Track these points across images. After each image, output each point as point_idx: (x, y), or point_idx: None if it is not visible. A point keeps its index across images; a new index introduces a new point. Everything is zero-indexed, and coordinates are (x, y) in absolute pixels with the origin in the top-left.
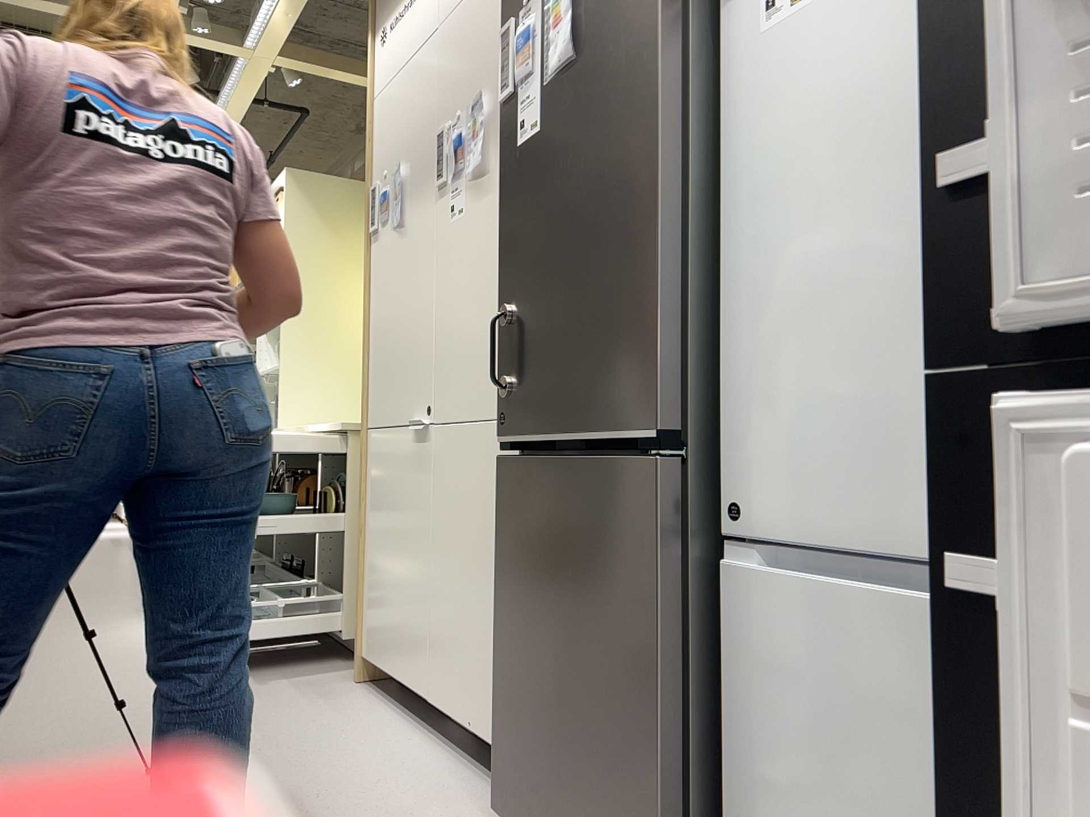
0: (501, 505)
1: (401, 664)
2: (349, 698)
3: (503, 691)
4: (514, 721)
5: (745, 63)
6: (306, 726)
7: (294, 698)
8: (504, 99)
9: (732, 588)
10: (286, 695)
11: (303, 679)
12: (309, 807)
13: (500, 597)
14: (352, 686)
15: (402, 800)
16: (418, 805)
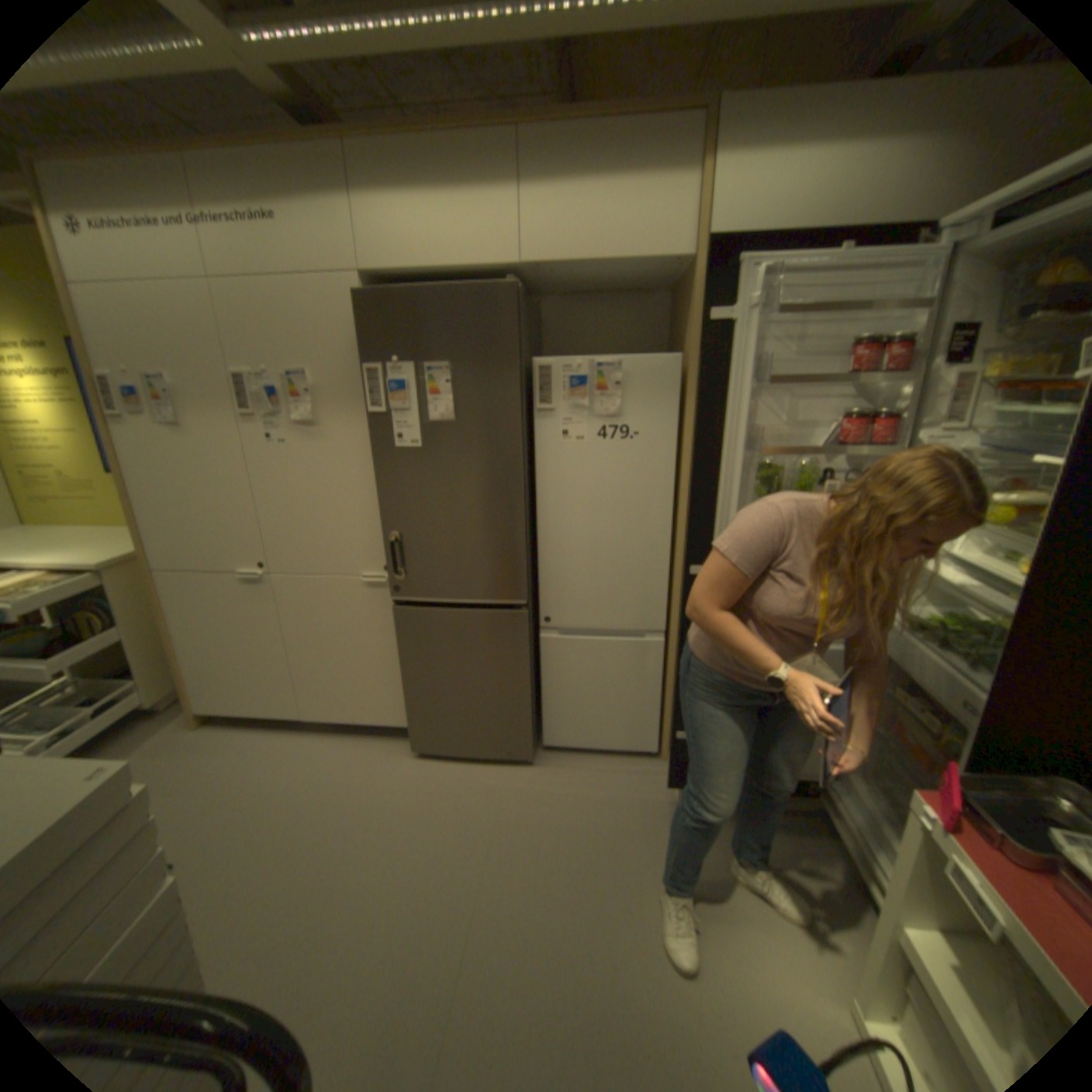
0: (401, 628)
1: (257, 709)
2: (208, 743)
3: (410, 705)
4: (421, 714)
5: (547, 452)
6: (214, 774)
7: (164, 764)
8: (374, 412)
9: (542, 642)
10: (152, 767)
11: (141, 750)
12: (310, 808)
13: (406, 668)
14: (192, 734)
15: (350, 773)
16: (361, 771)
